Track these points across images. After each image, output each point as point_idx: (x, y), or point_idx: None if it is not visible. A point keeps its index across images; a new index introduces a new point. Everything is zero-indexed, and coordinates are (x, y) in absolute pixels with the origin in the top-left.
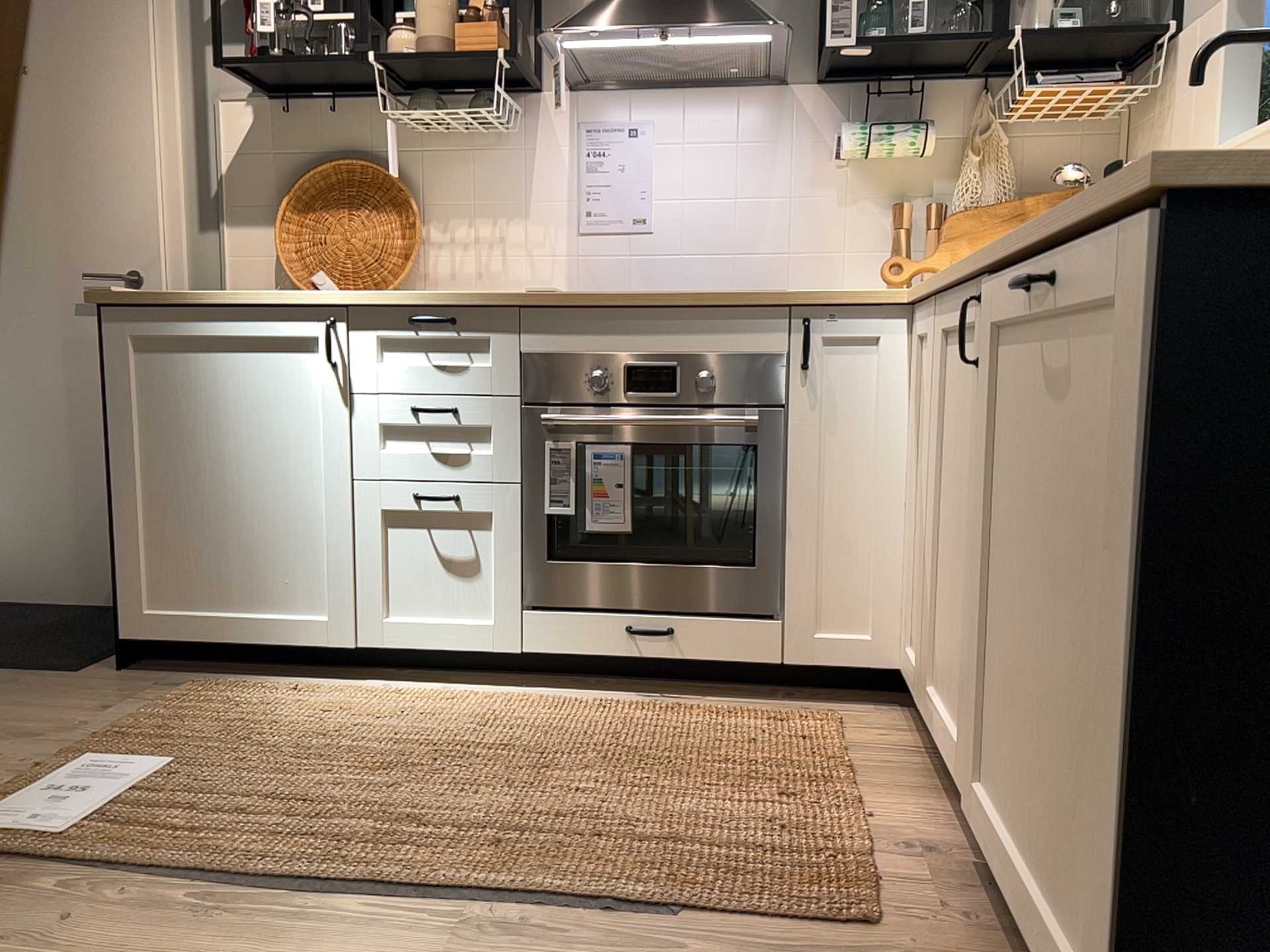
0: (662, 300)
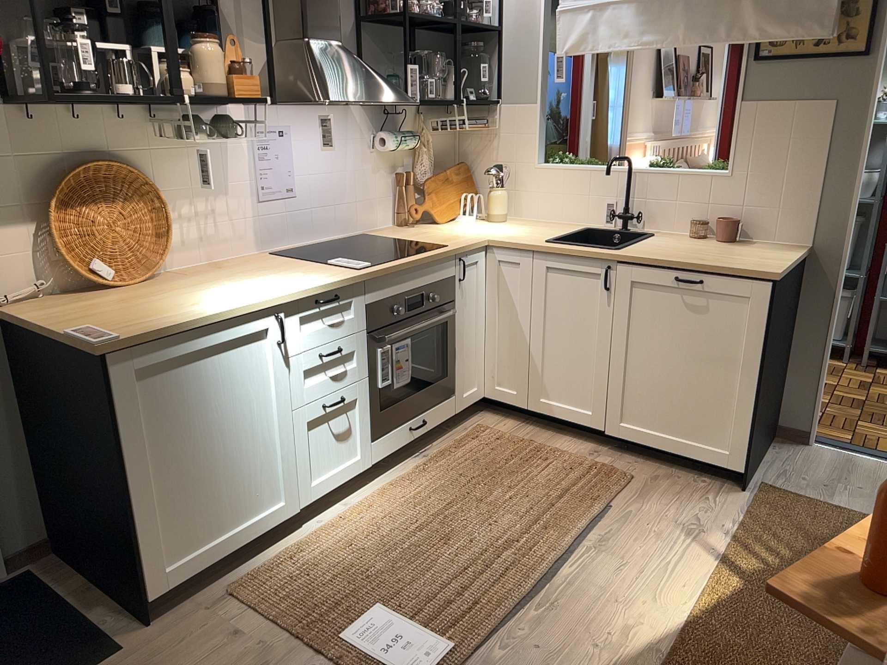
0: (420, 261)
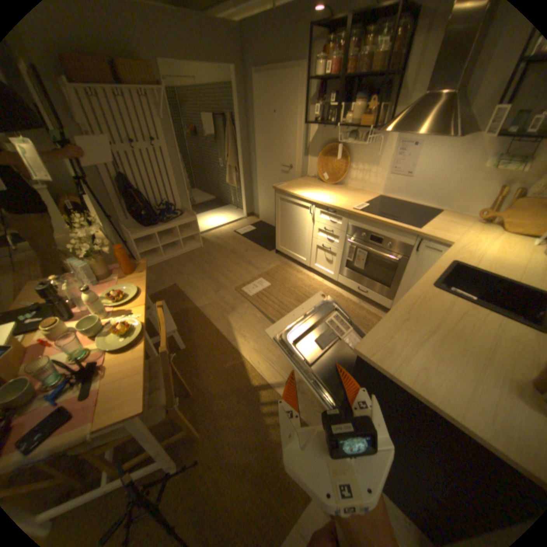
0: (382, 223)
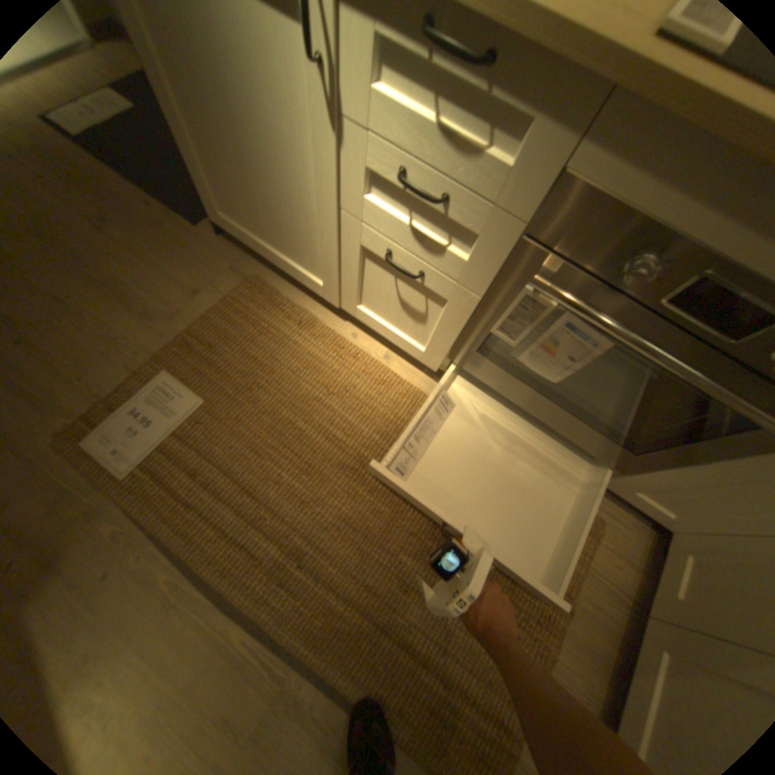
0: None
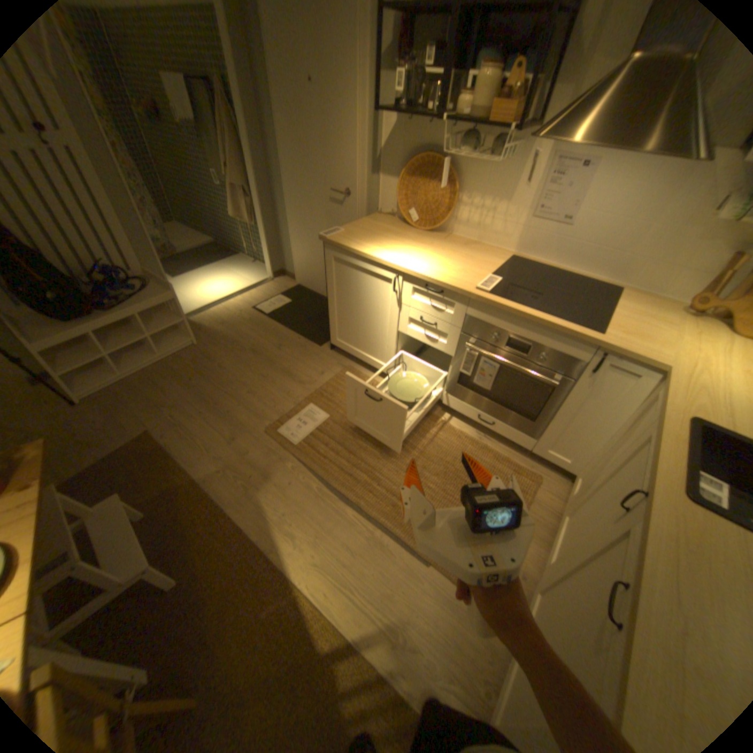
0: (534, 319)
